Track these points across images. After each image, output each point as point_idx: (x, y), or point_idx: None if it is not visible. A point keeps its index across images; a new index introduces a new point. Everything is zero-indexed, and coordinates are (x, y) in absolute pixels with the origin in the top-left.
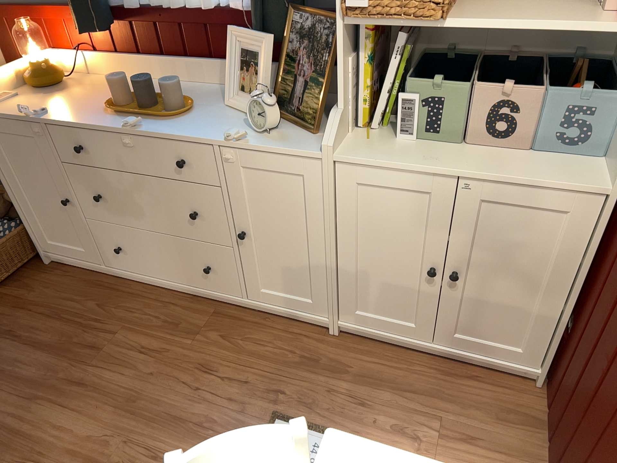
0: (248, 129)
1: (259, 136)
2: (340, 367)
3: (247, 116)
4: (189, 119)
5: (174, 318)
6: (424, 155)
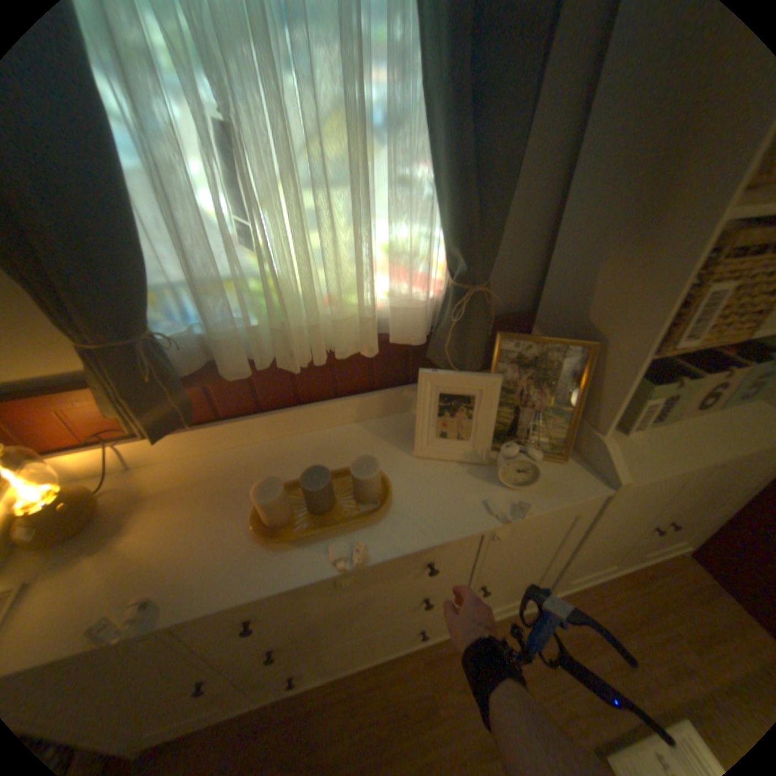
0: (490, 484)
1: (525, 493)
2: (585, 645)
3: (457, 462)
4: (398, 499)
5: (393, 713)
6: (677, 446)
